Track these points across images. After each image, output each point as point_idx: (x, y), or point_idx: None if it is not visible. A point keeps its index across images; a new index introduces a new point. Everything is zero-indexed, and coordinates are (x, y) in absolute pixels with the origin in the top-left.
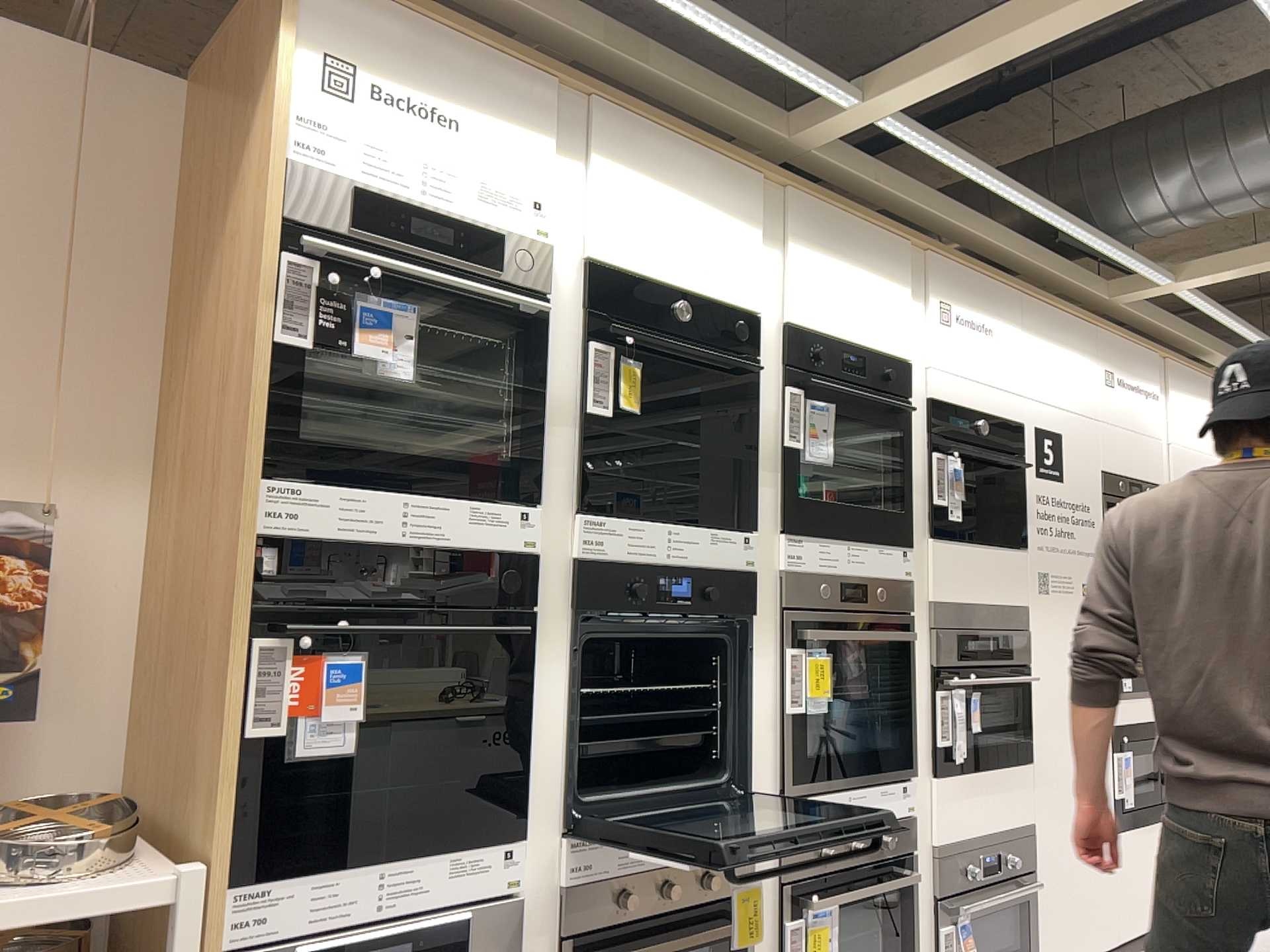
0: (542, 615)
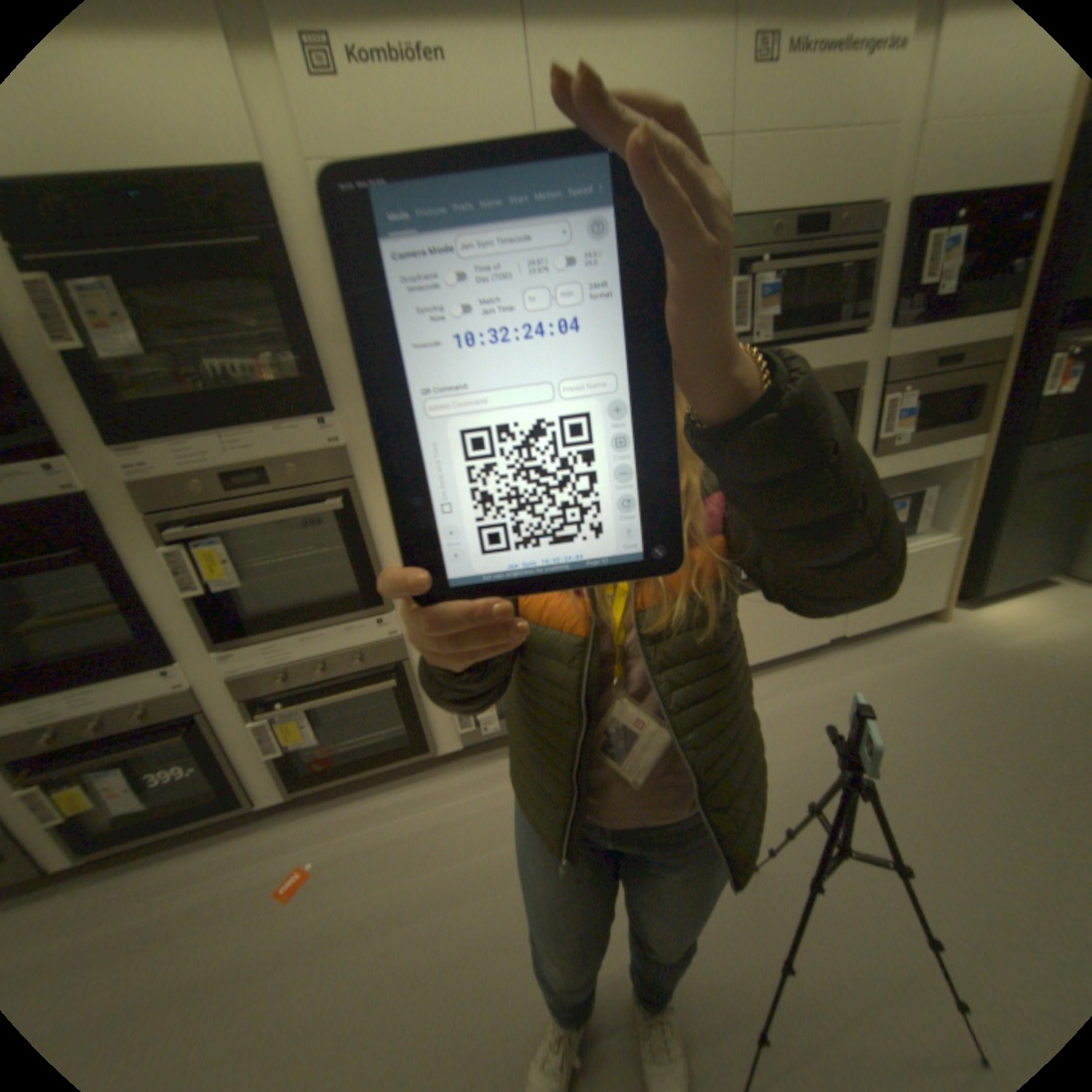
0: None
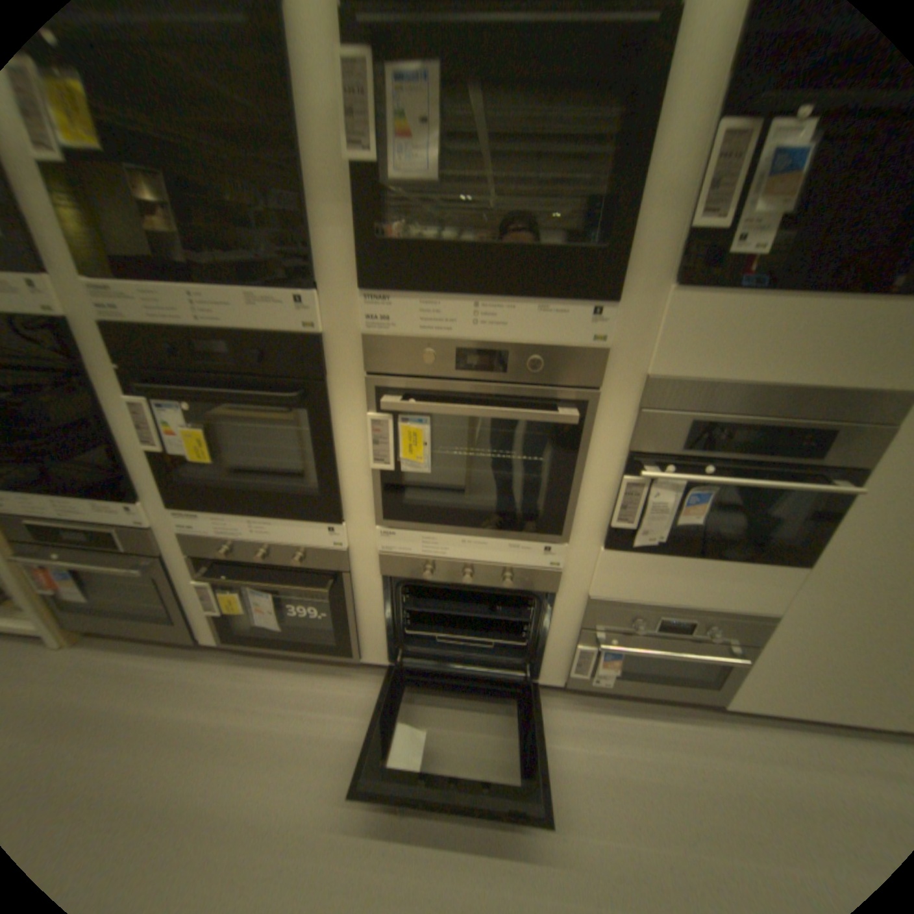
0: (89, 369)
